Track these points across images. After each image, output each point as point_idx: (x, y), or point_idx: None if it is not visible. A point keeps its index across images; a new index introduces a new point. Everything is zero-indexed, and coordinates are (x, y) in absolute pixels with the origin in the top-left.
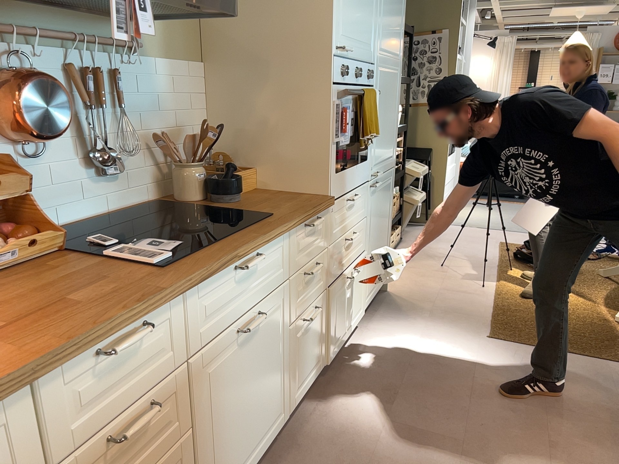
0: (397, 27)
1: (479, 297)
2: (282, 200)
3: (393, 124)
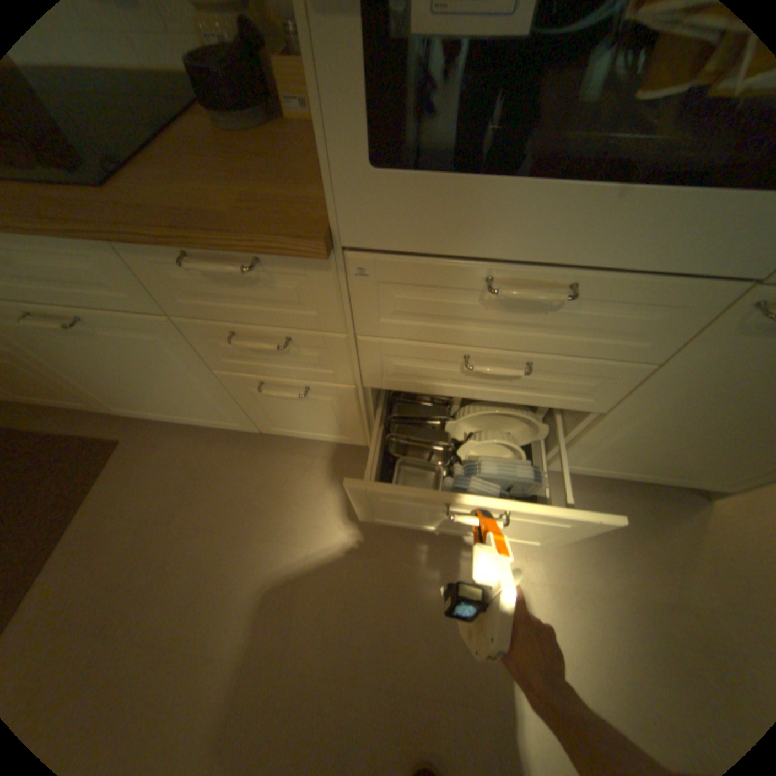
0: None
1: None
2: (250, 171)
3: None
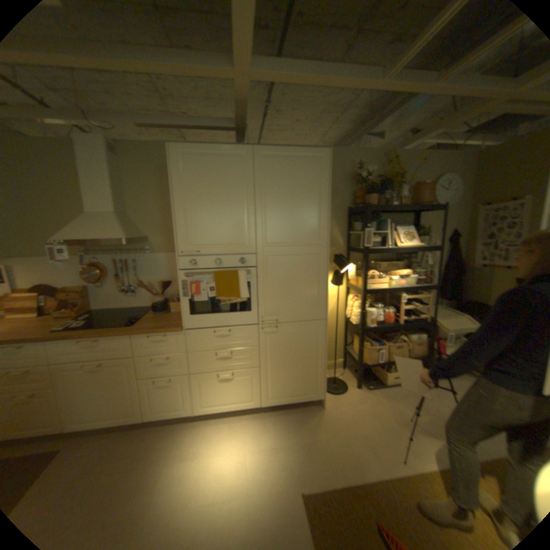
0: (306, 223)
1: (379, 468)
2: (163, 321)
3: (309, 289)
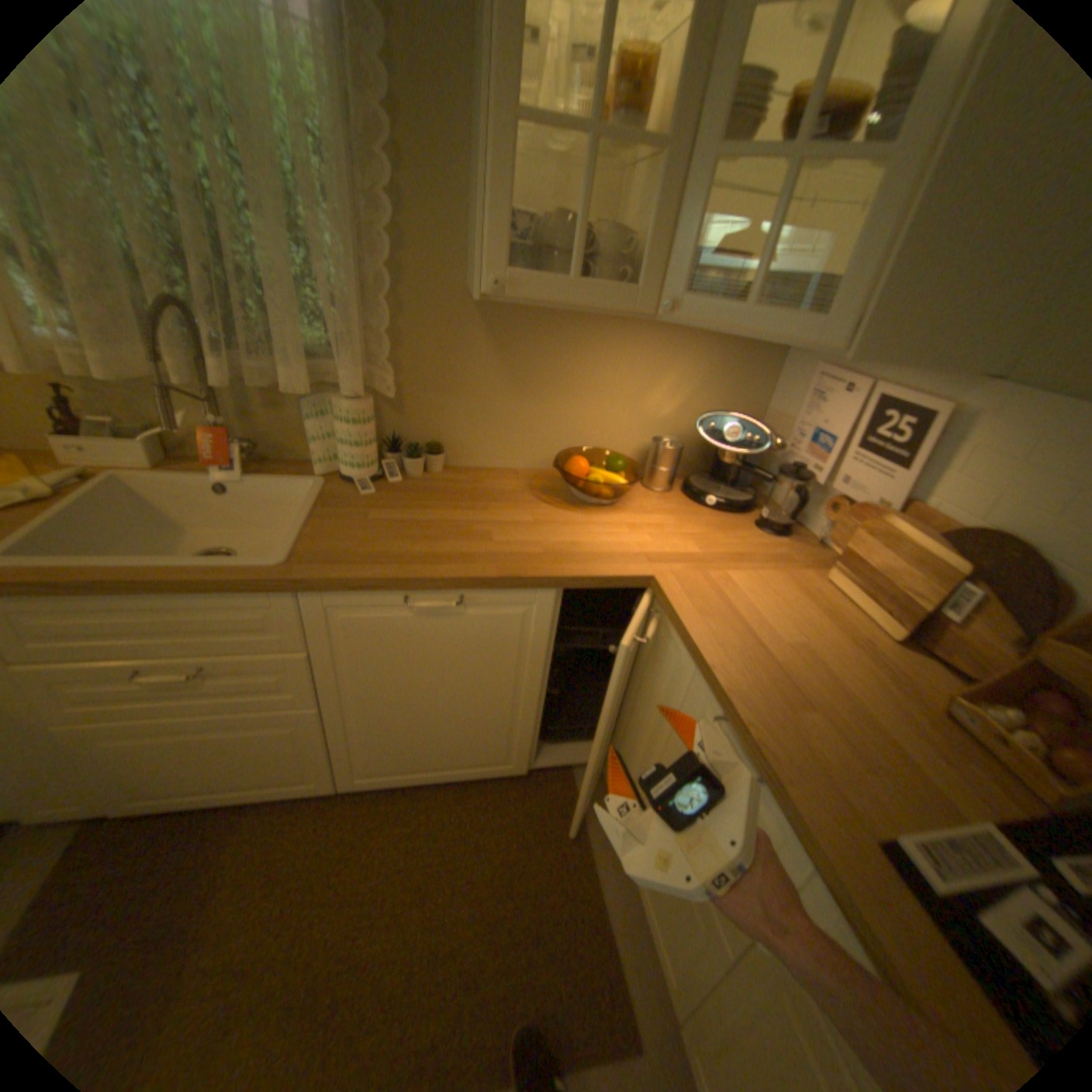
0: None
1: None
2: None
3: None
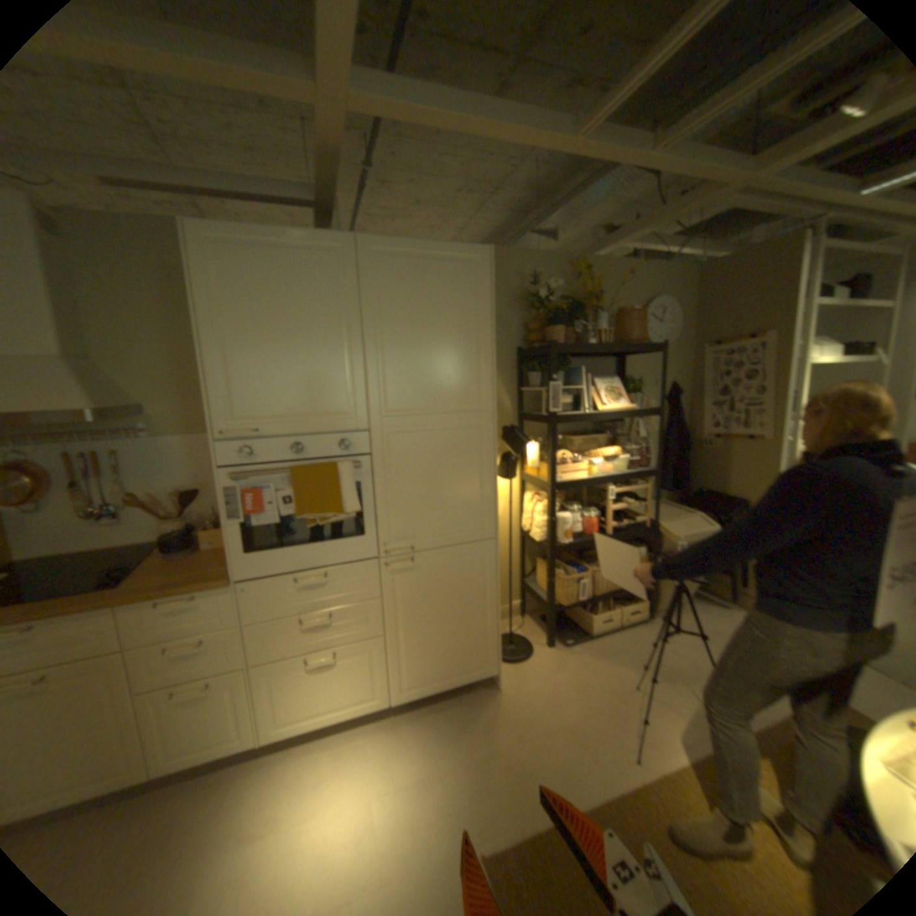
0: (458, 375)
1: (602, 781)
2: (190, 570)
3: (468, 489)
